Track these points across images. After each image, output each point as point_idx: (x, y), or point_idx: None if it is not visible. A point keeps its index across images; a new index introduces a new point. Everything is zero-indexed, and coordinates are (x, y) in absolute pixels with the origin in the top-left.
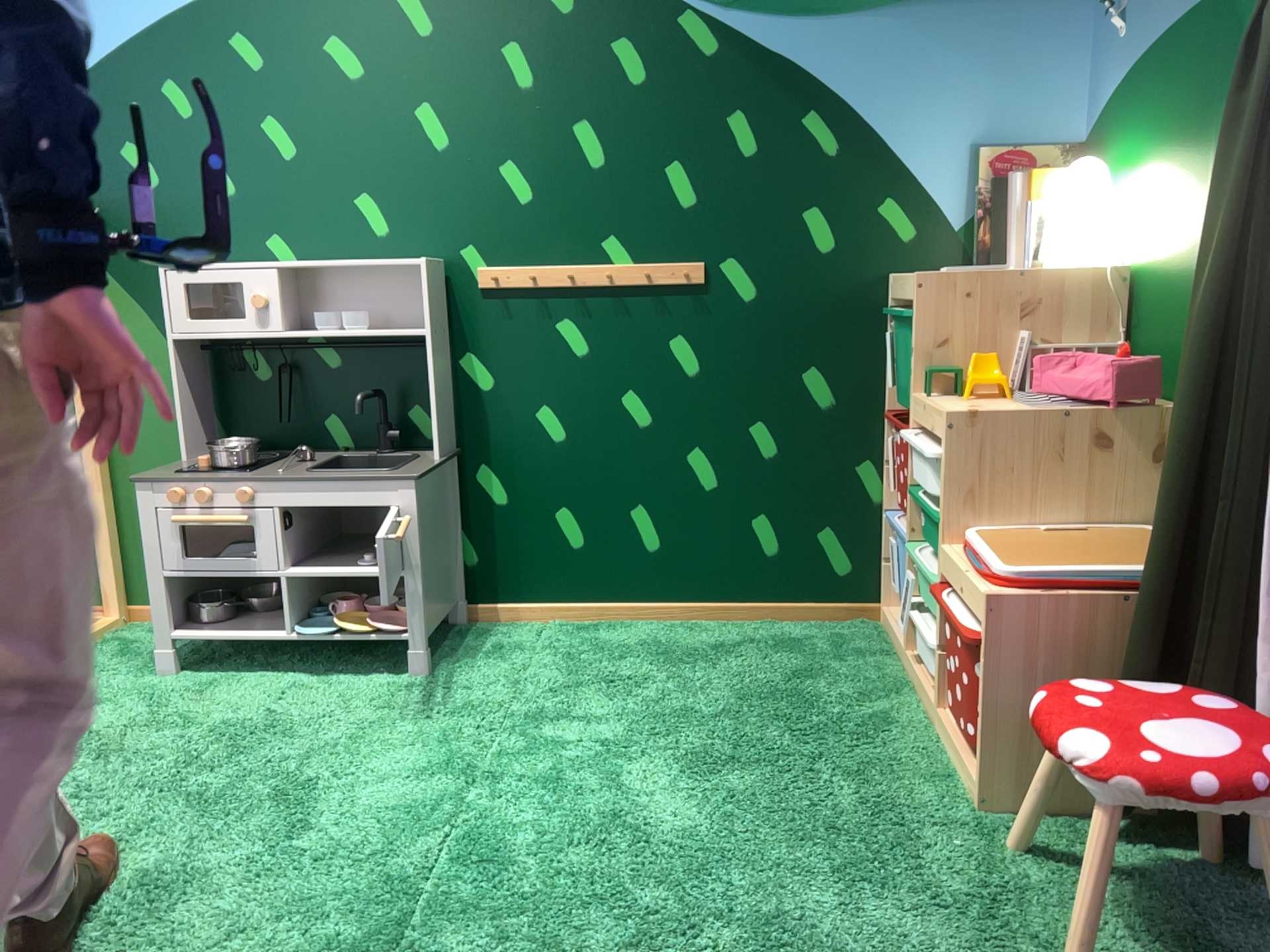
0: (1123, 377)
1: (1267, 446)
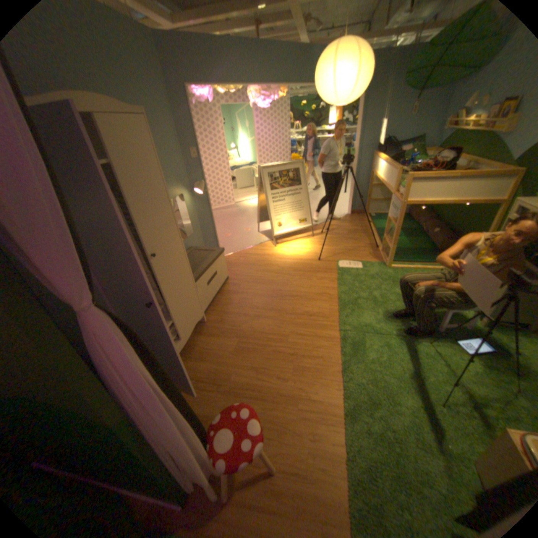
0: None
1: None
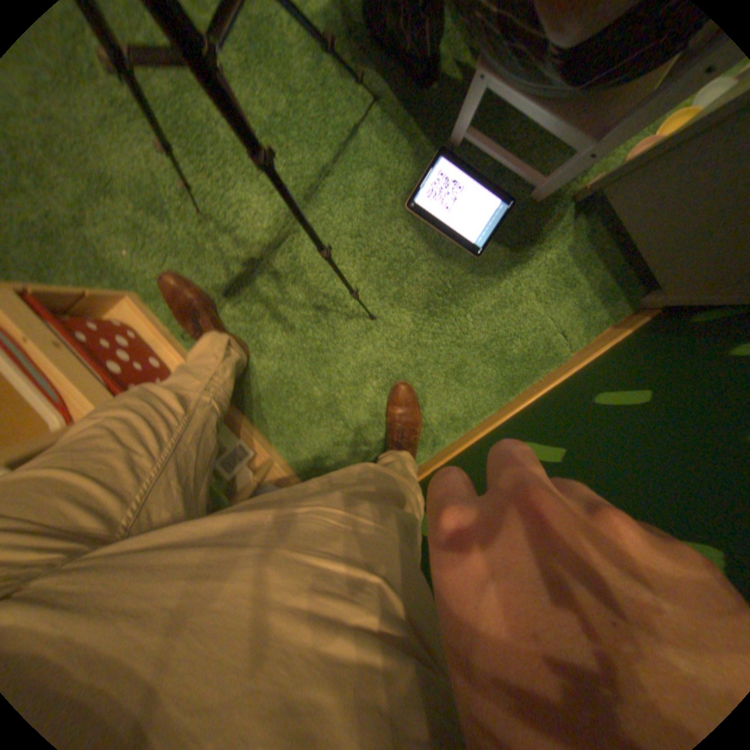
0: None
1: None
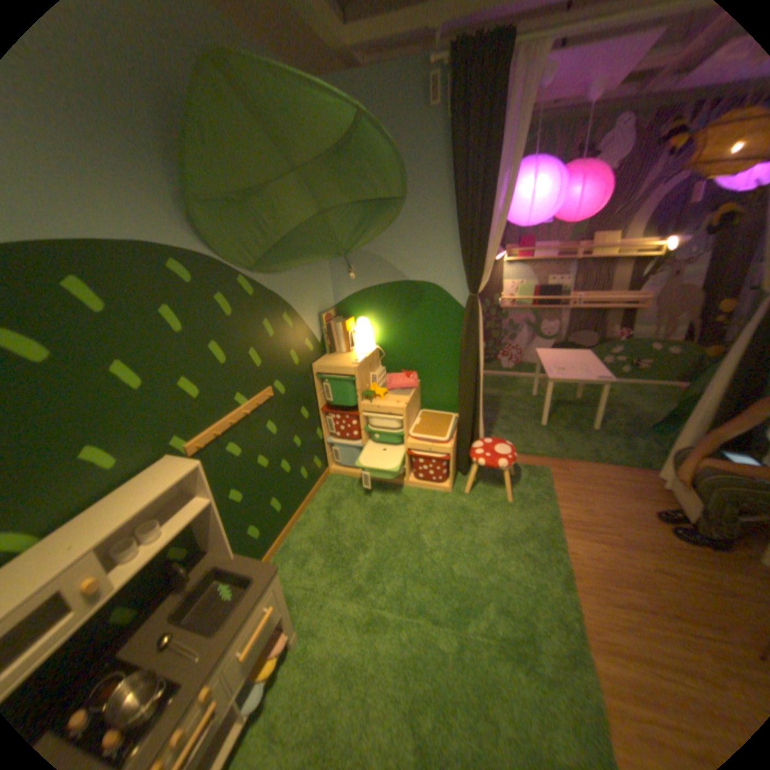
0: (417, 381)
1: (477, 391)
